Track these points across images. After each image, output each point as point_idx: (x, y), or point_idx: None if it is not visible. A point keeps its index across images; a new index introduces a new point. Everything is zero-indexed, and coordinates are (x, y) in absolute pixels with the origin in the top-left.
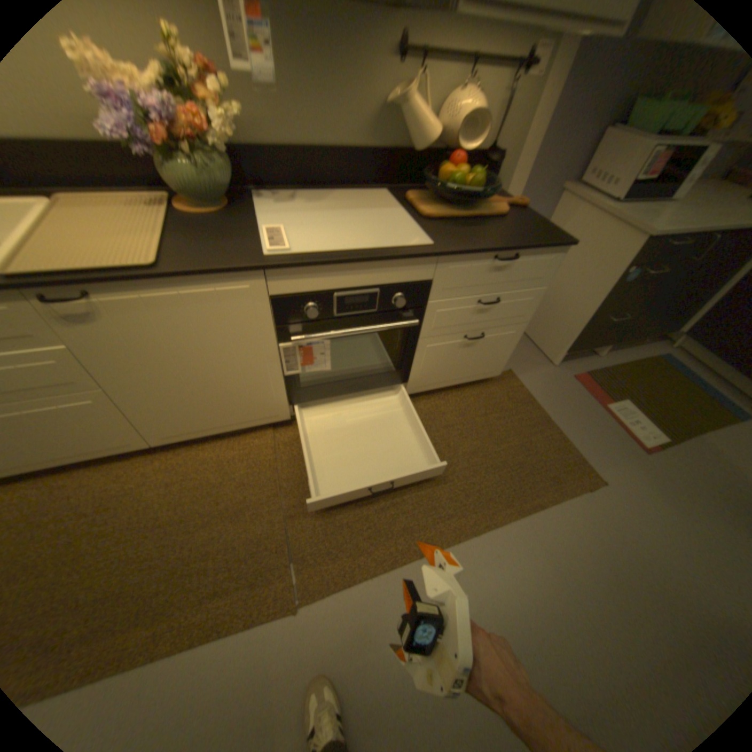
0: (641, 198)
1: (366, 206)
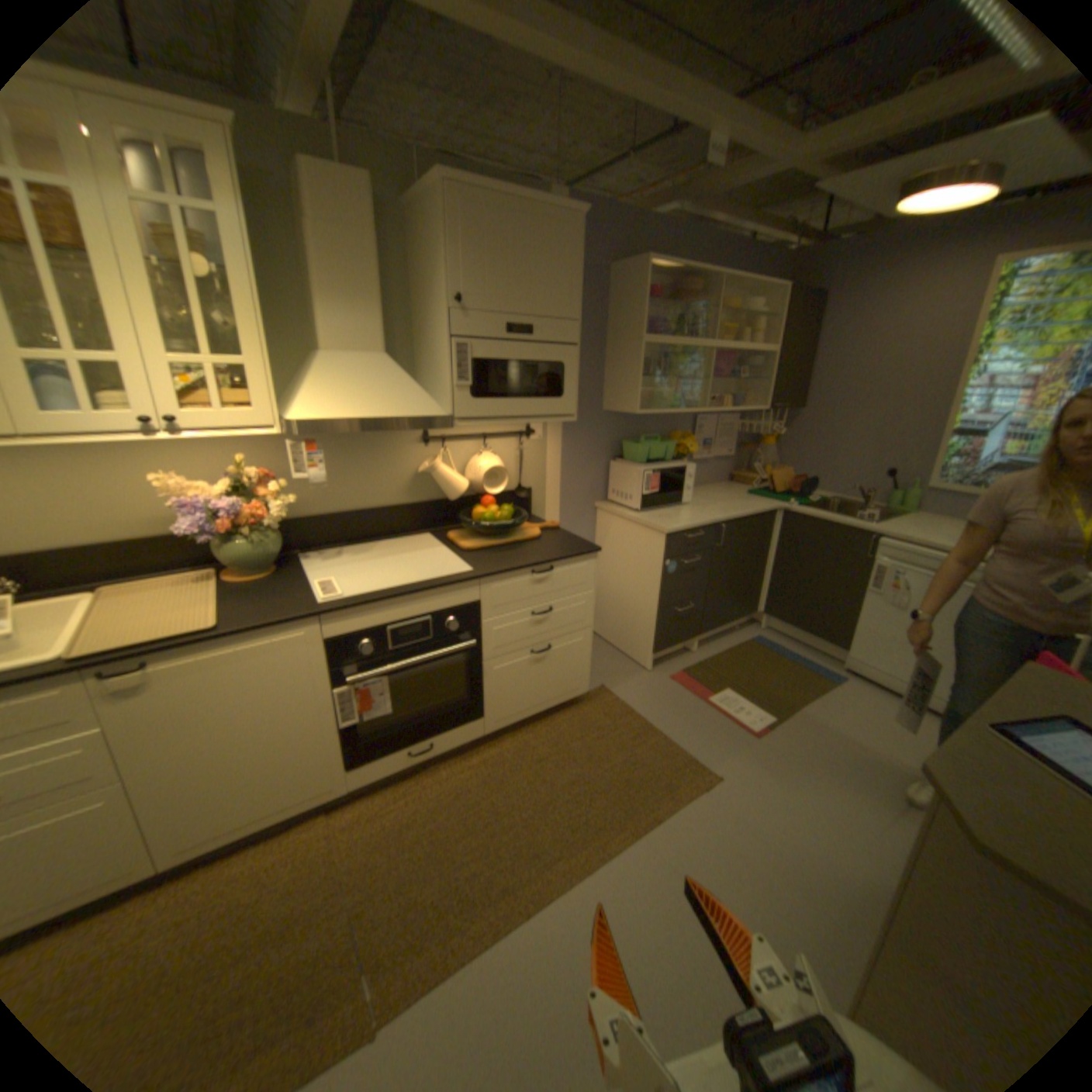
0: (659, 507)
1: (413, 549)
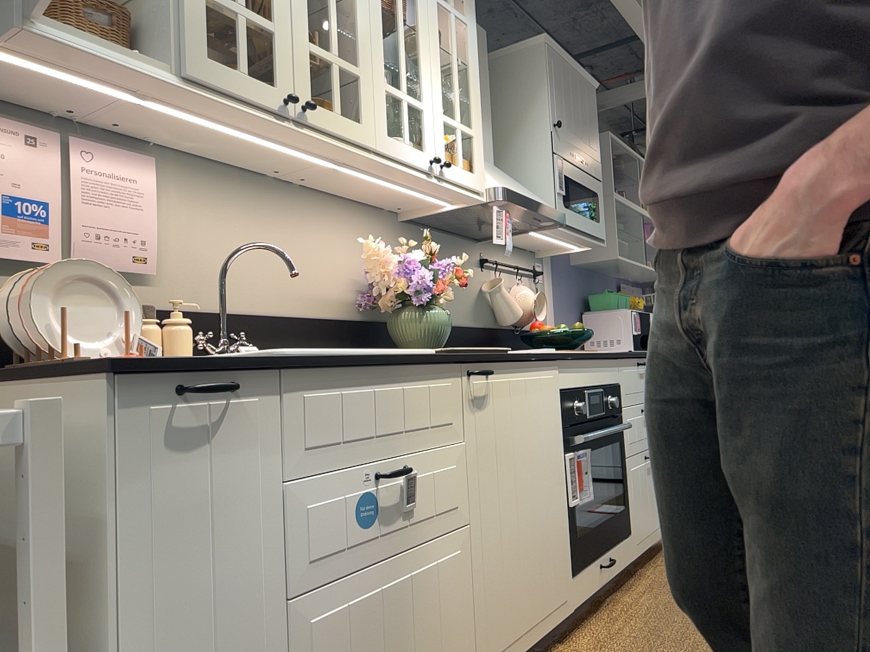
0: None
1: None
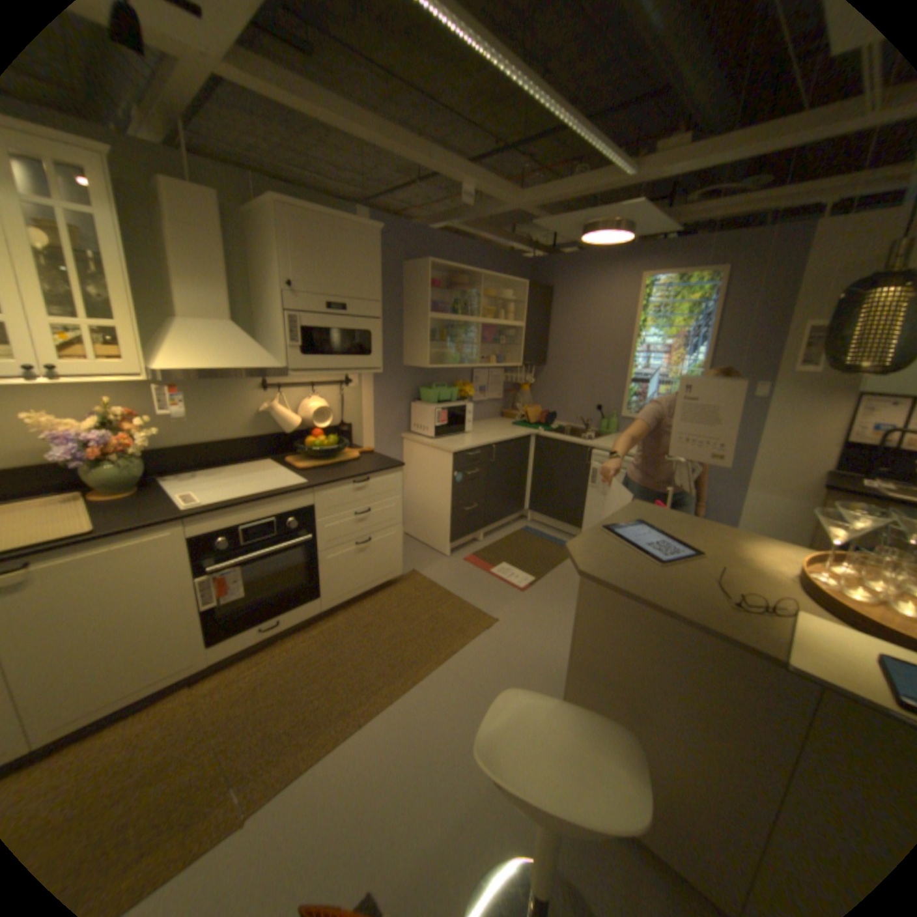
0: (449, 435)
1: (257, 471)
